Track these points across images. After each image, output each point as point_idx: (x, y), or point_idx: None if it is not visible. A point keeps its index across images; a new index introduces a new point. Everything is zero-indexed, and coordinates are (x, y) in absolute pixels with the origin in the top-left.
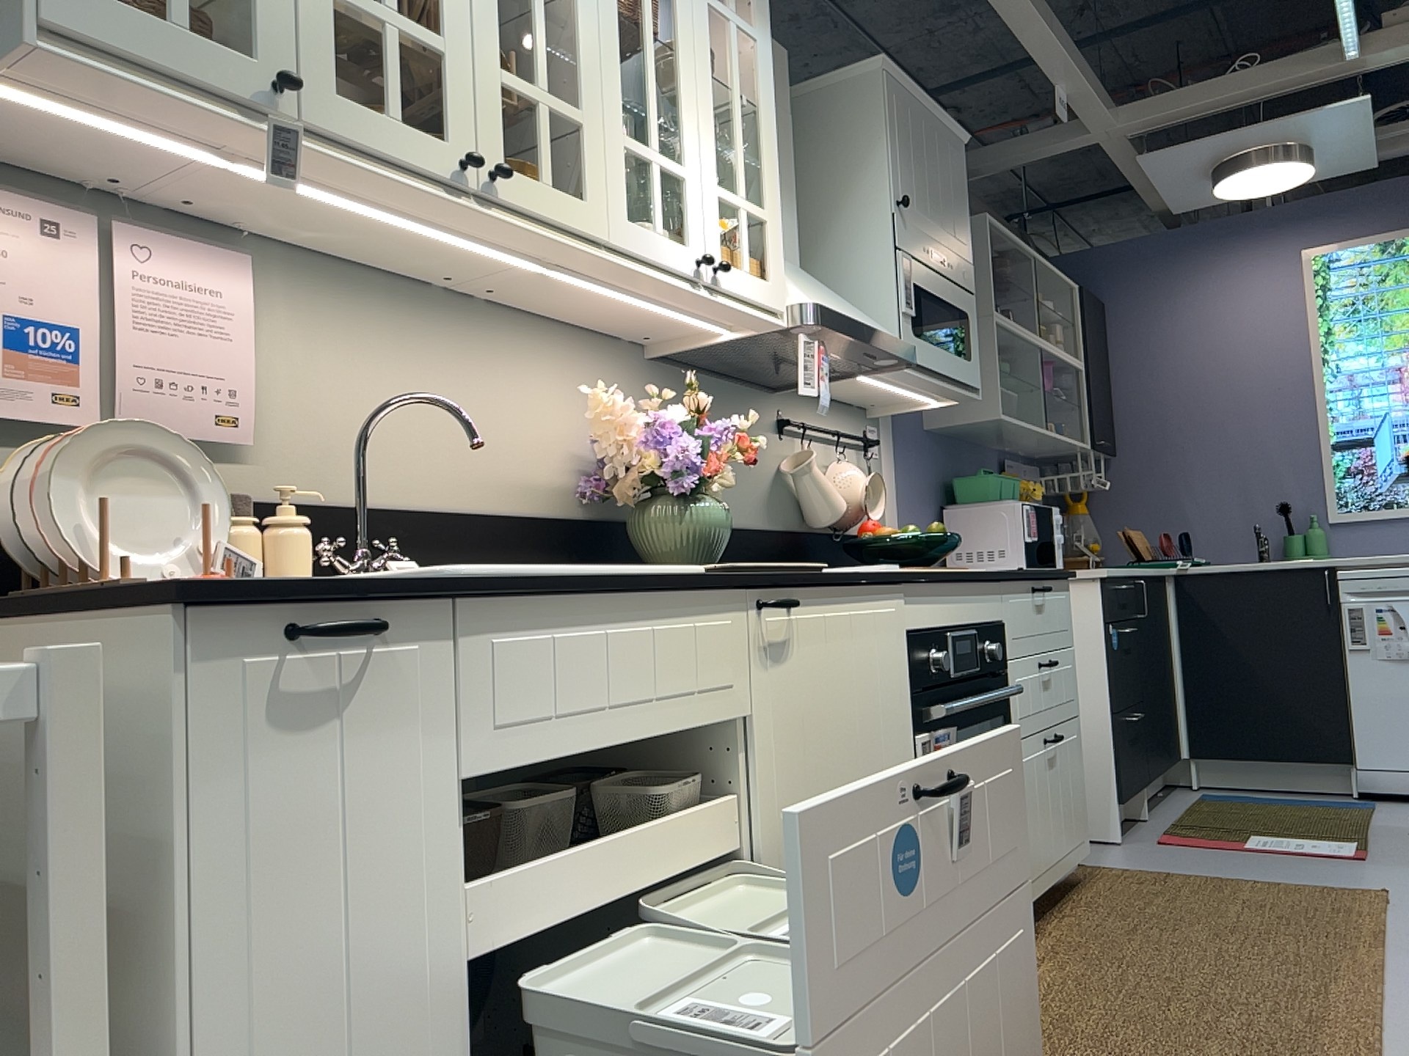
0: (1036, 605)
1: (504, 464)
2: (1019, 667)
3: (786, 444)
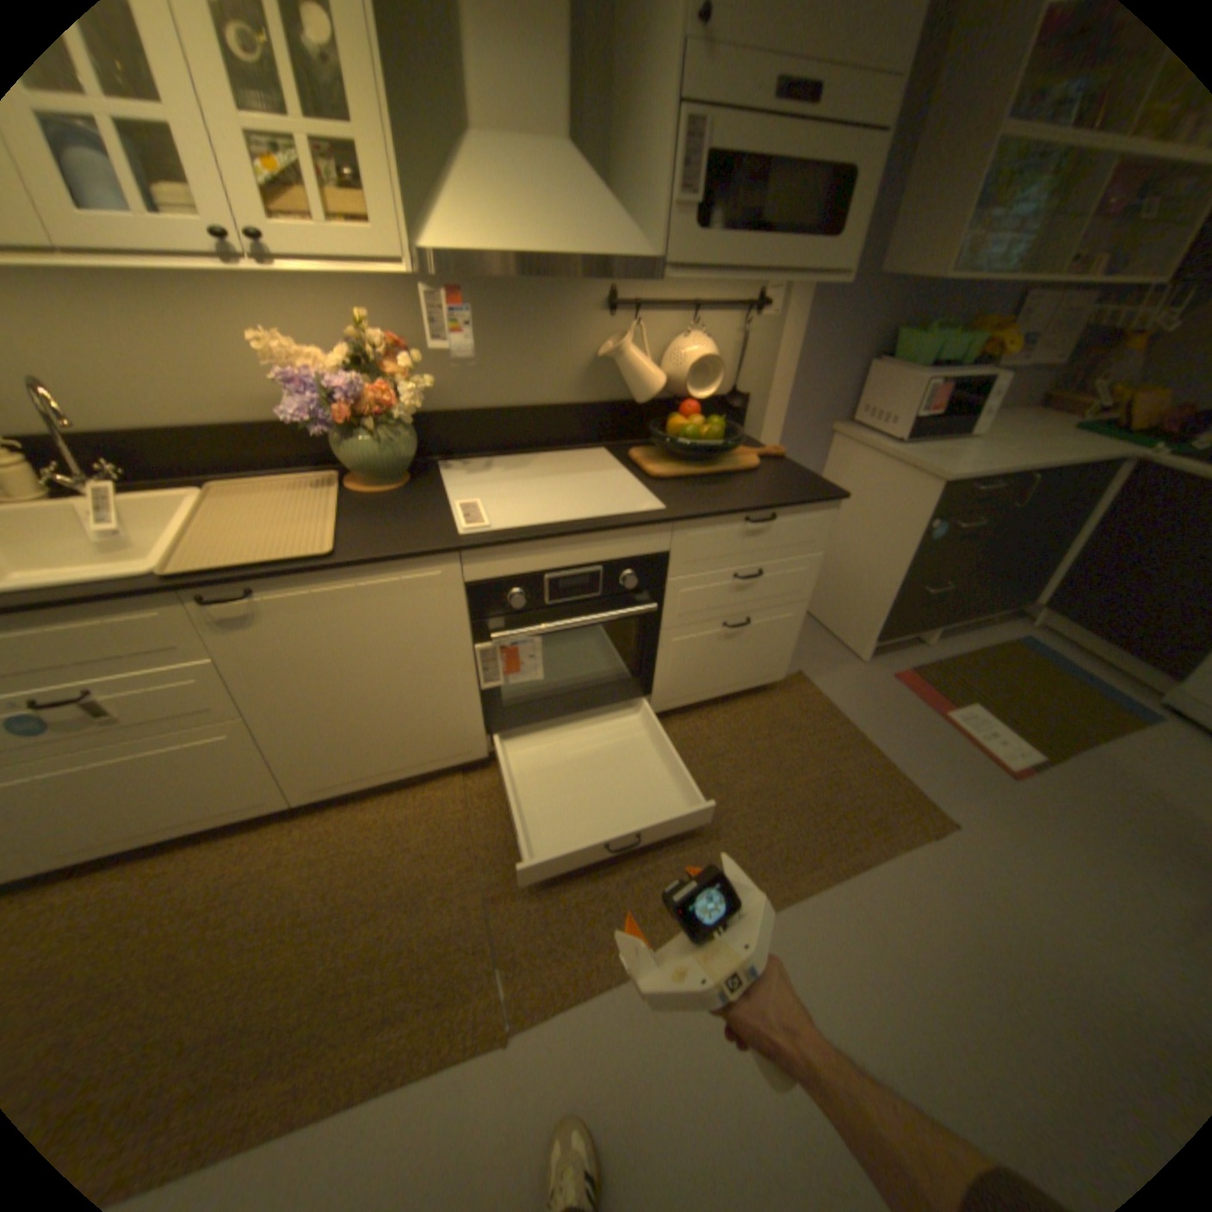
0: (744, 532)
1: (238, 384)
2: (686, 583)
3: (615, 321)
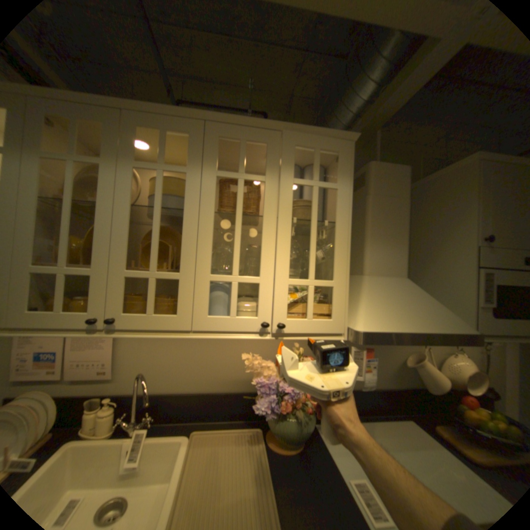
0: None
1: (223, 373)
2: None
3: None
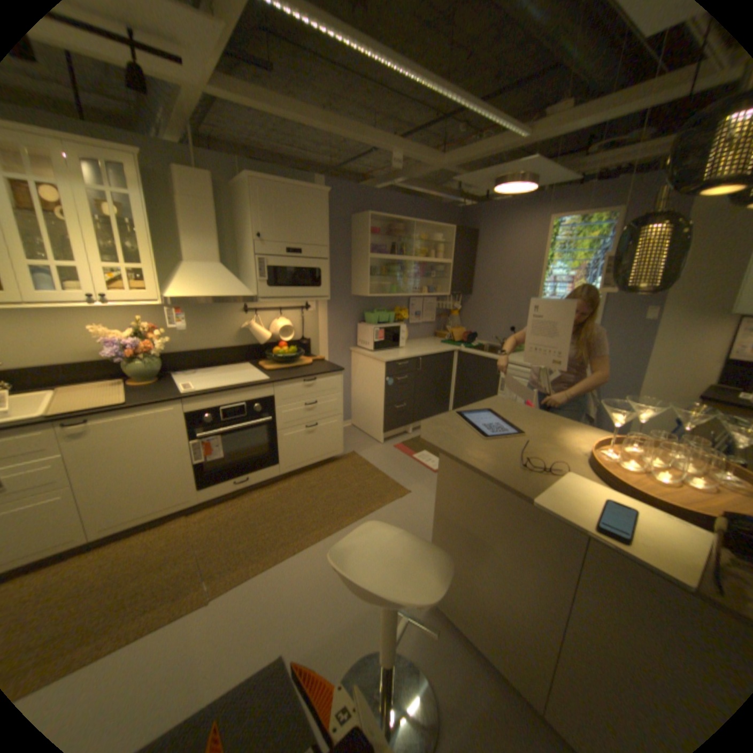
0: (304, 386)
1: (76, 347)
2: (284, 408)
3: (247, 316)
